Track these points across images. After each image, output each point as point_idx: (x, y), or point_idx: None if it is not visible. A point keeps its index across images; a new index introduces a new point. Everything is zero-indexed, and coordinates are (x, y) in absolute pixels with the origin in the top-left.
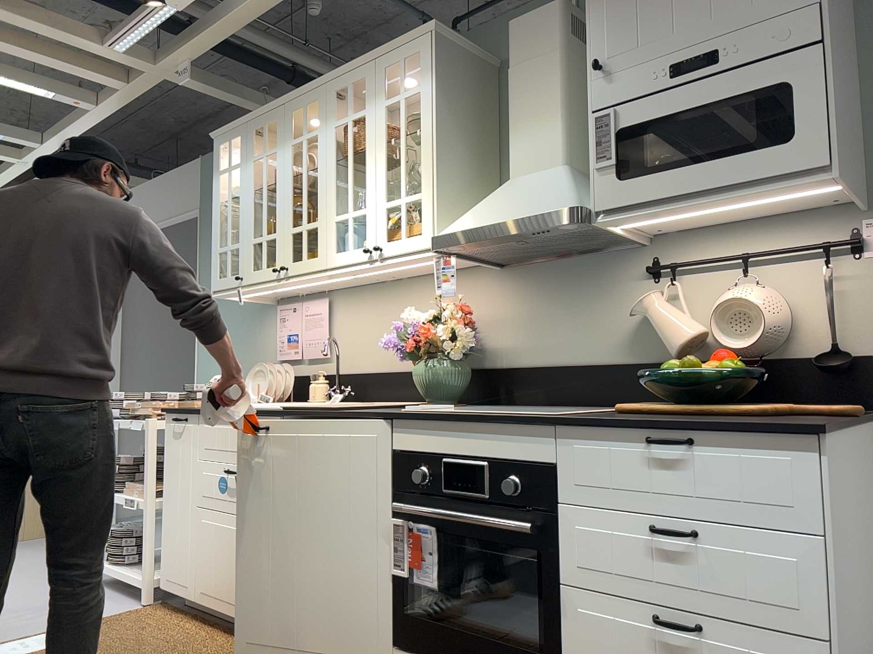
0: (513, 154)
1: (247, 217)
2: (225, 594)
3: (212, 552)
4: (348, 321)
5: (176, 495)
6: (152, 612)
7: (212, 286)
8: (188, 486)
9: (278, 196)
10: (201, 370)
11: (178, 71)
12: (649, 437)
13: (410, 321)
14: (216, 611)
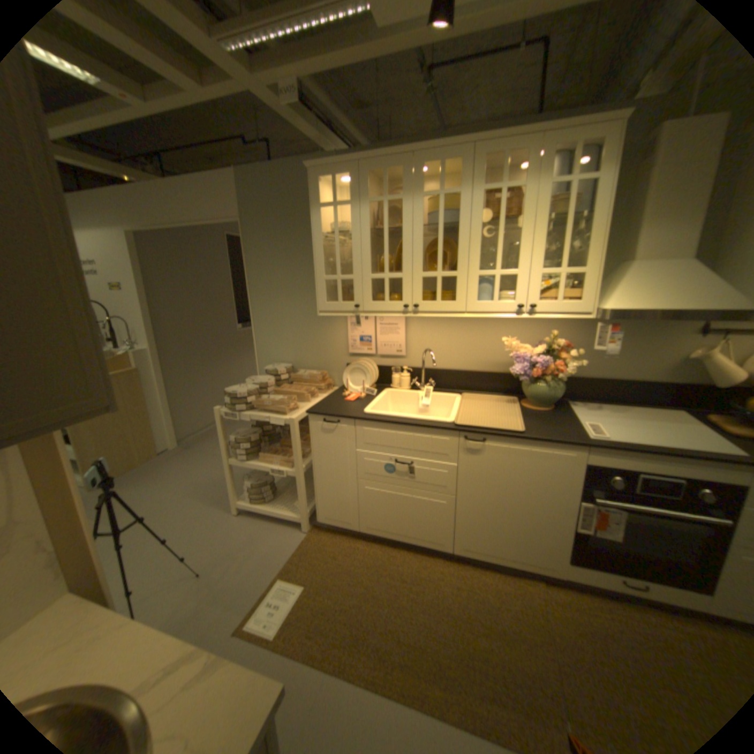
0: (647, 242)
1: (363, 254)
2: (395, 530)
3: (379, 507)
4: (423, 332)
5: (331, 470)
6: (318, 538)
7: (318, 307)
8: (346, 466)
9: (405, 242)
10: (262, 352)
11: (271, 83)
12: None
13: (511, 346)
14: (385, 538)
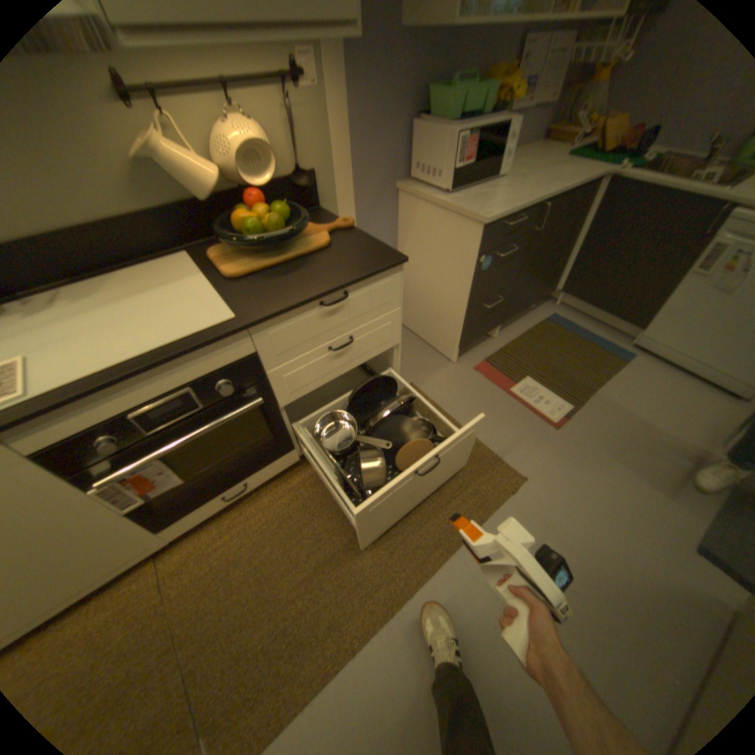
0: None
1: None
2: None
3: None
4: None
5: None
6: None
7: None
8: None
9: None
10: None
11: None
12: (320, 303)
13: None
14: None
